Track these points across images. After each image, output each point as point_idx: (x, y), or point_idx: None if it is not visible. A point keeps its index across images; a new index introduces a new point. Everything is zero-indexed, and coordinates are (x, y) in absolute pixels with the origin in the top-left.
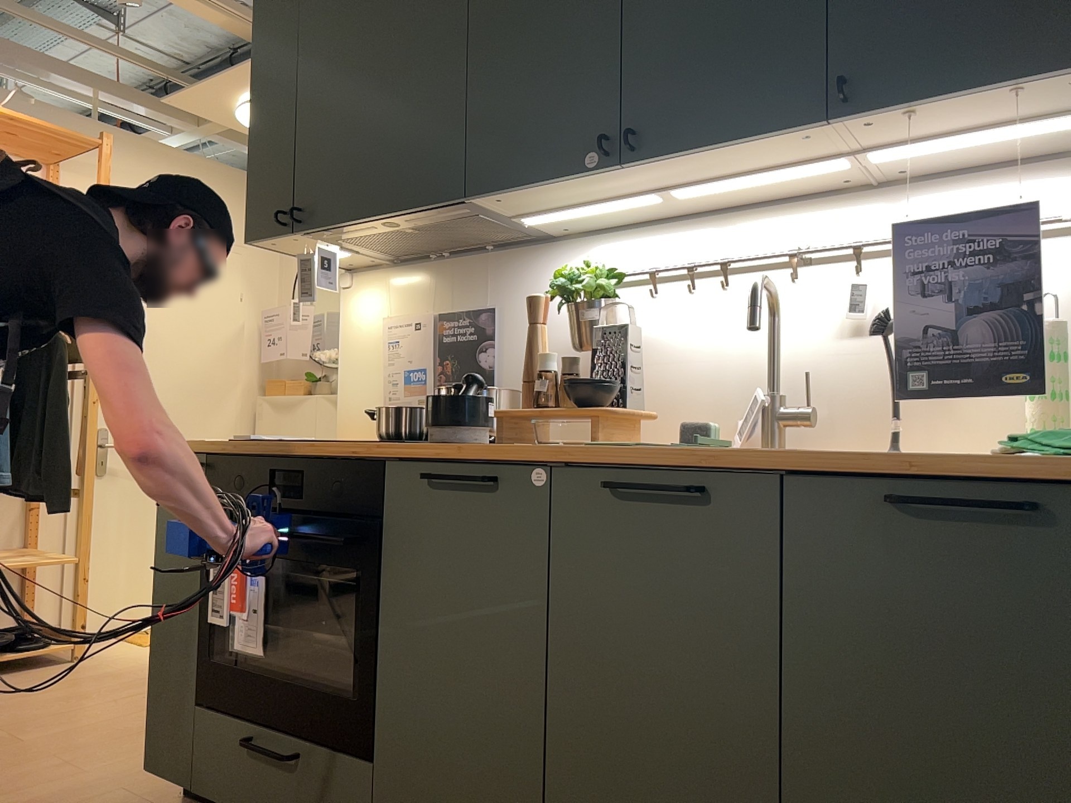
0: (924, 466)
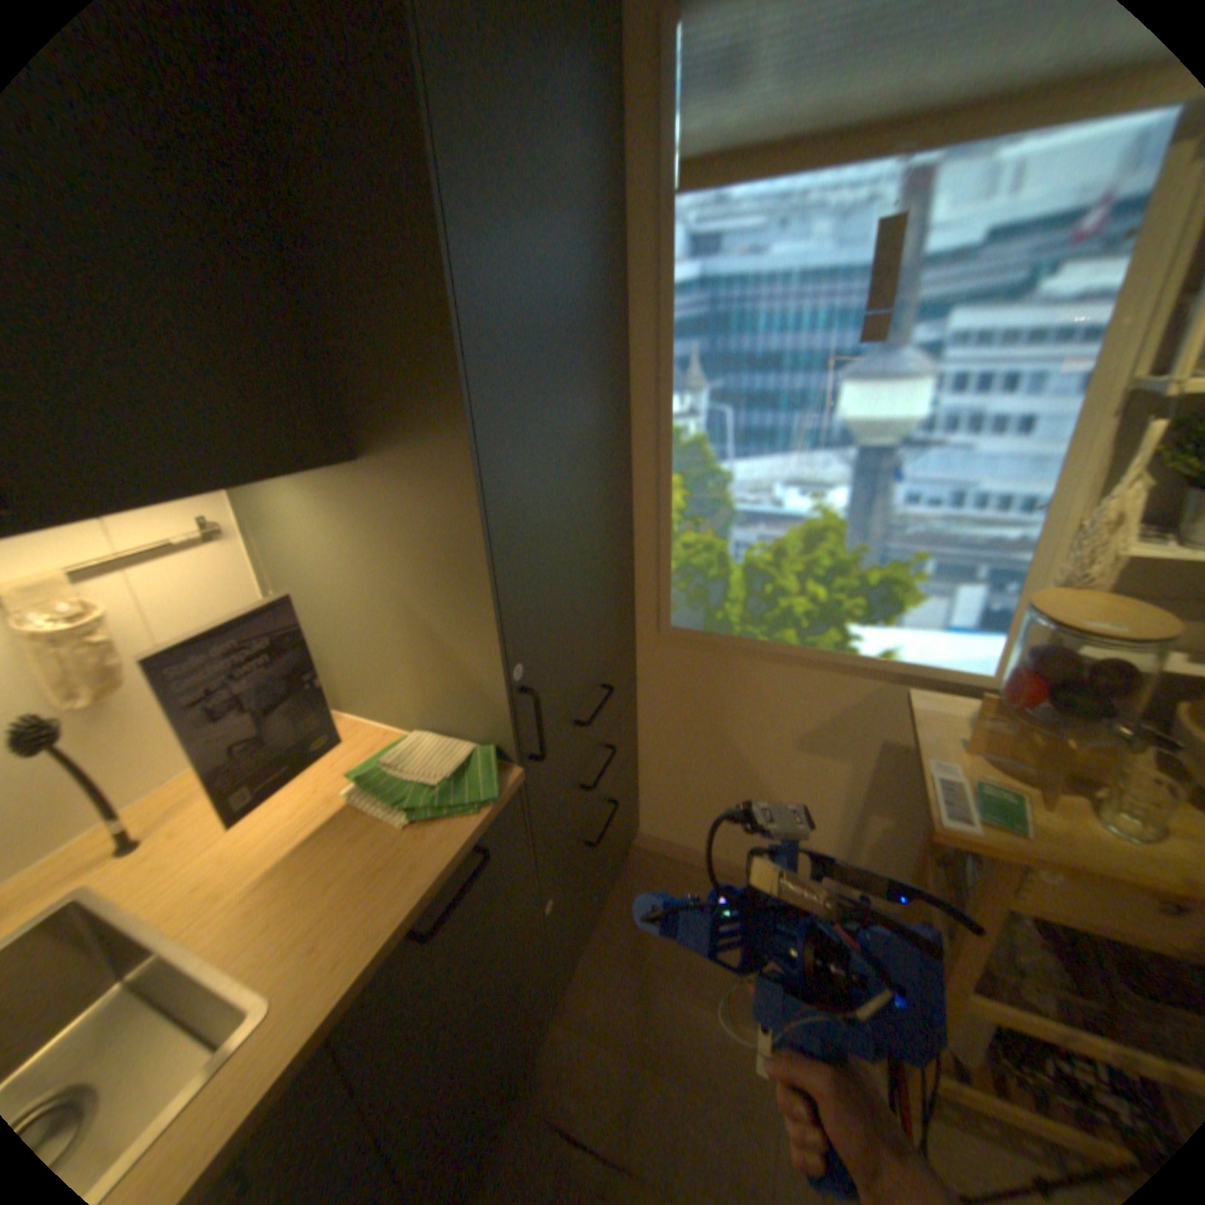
0: (429, 897)
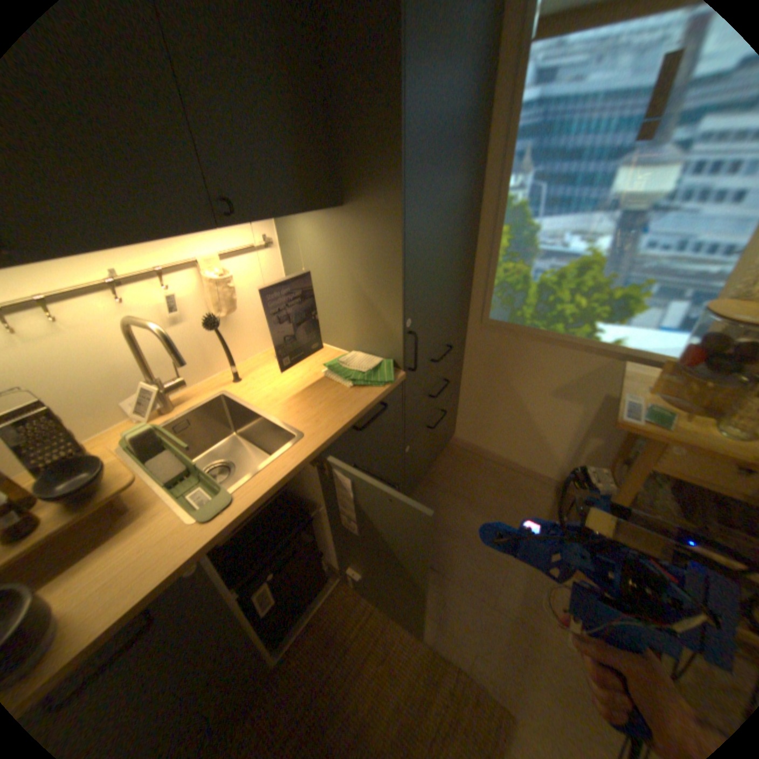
0: (362, 413)
